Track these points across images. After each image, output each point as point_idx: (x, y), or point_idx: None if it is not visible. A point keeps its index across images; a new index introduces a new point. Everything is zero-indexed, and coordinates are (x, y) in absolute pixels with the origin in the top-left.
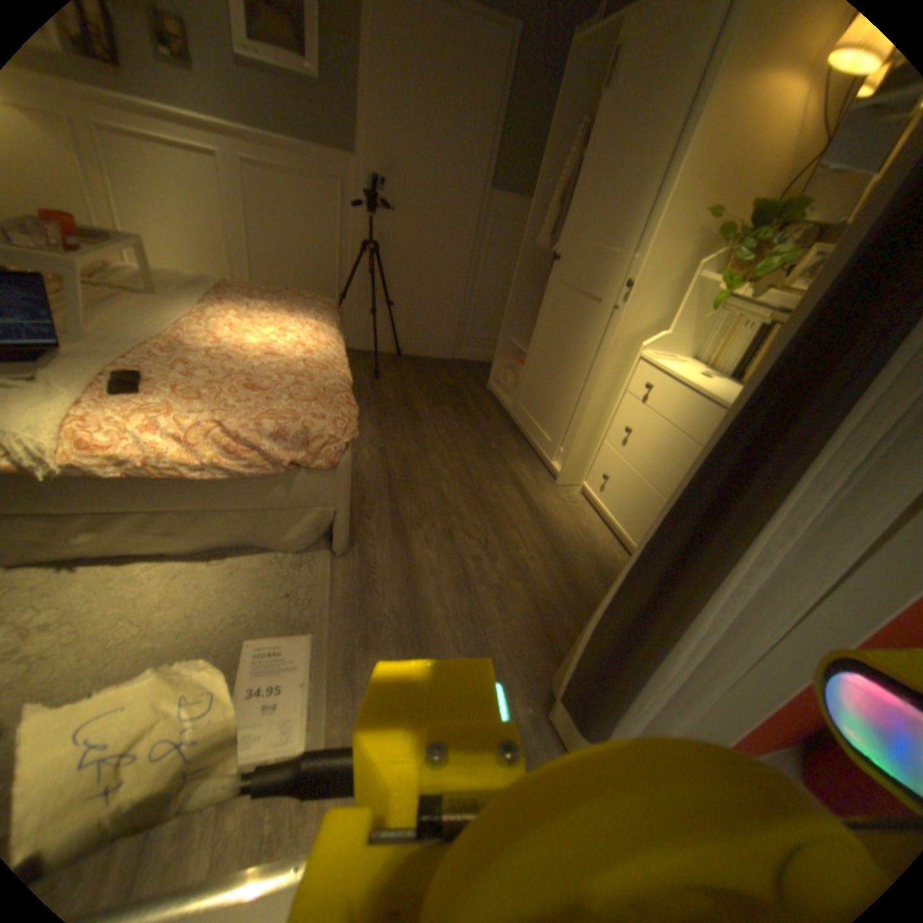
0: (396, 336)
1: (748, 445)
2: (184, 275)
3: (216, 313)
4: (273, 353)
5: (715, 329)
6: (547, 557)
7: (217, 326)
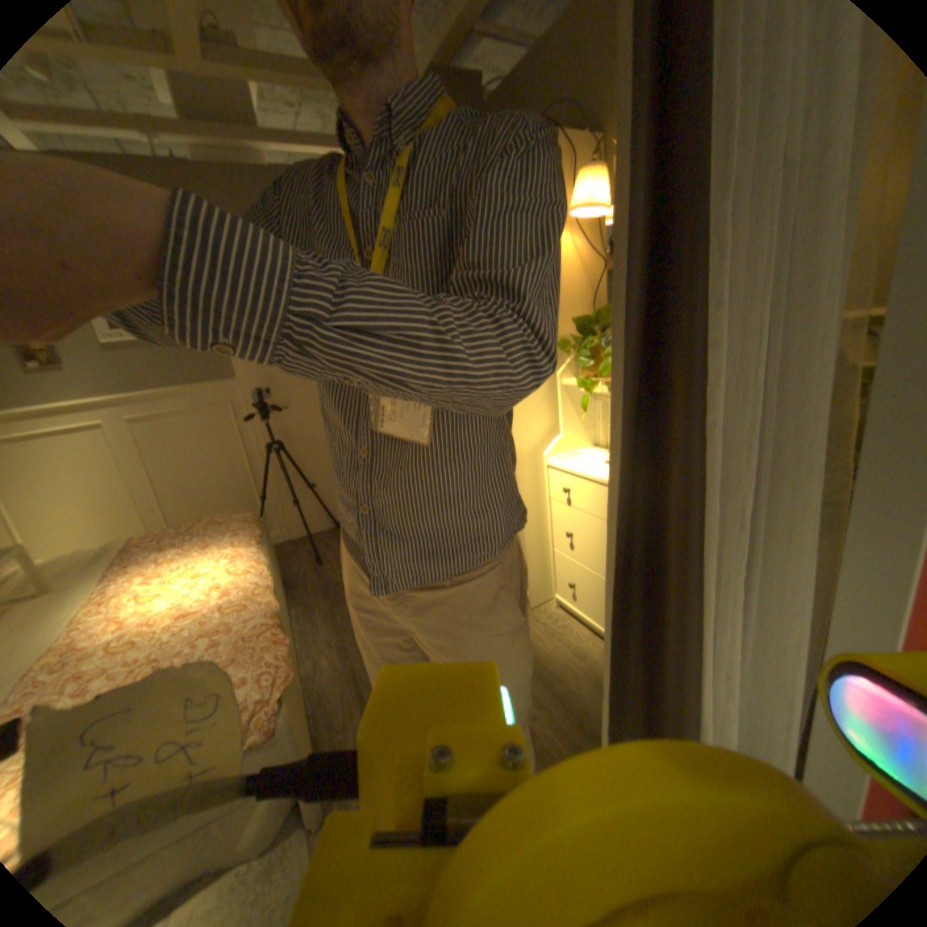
0: (330, 511)
1: (647, 598)
2: (85, 554)
3: (120, 589)
4: (185, 616)
5: (599, 418)
6: (550, 708)
7: (121, 606)
